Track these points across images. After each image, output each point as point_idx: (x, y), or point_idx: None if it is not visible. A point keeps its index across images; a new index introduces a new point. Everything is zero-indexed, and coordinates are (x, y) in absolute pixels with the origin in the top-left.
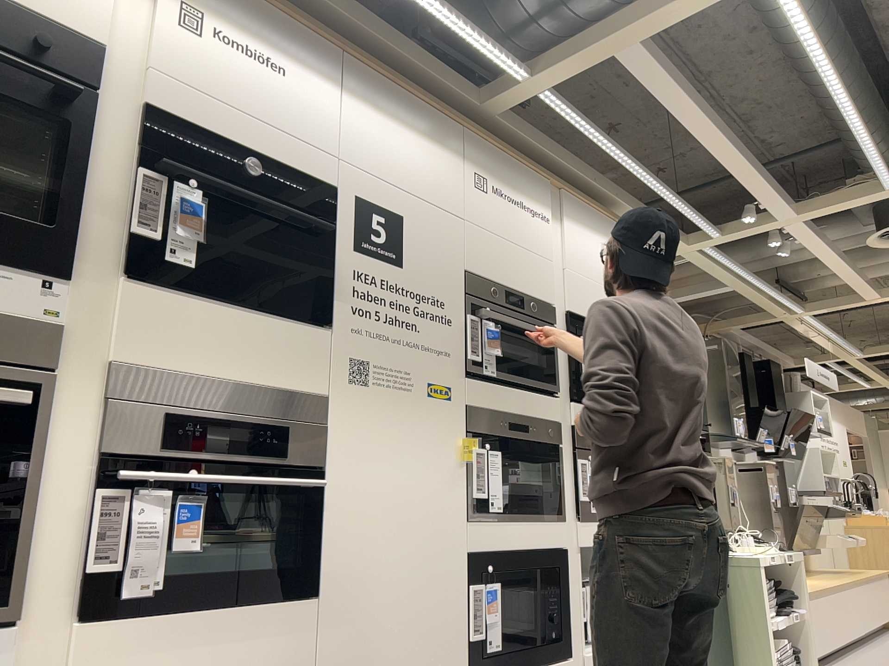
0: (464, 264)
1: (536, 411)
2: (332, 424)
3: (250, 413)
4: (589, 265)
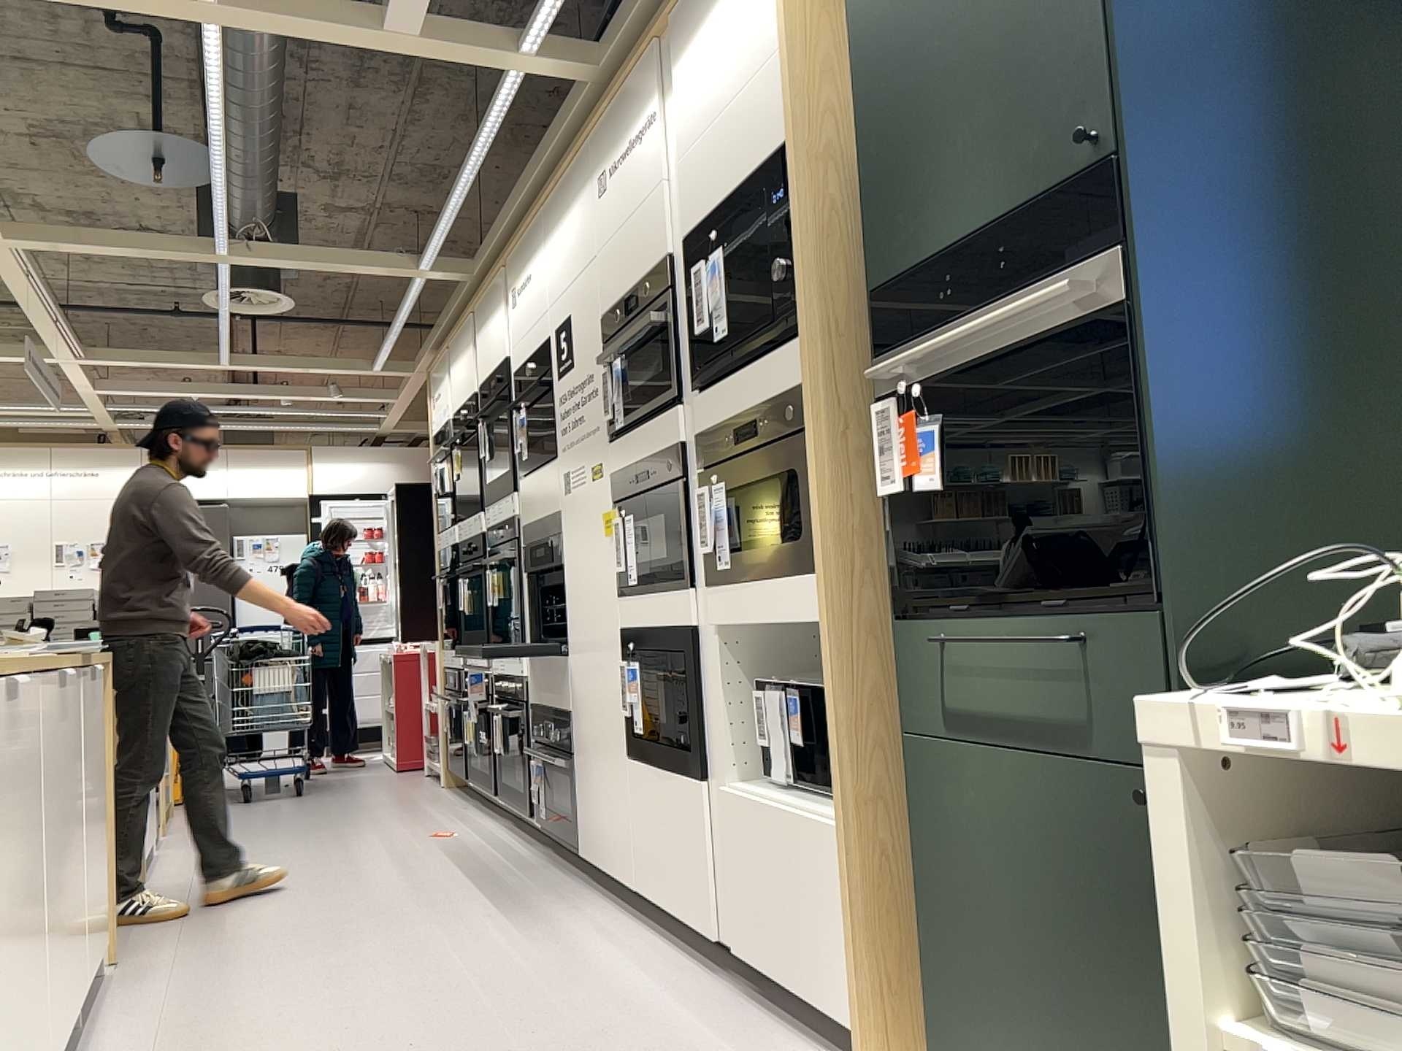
0: (600, 310)
1: (657, 442)
2: (562, 531)
3: (543, 537)
4: (708, 102)
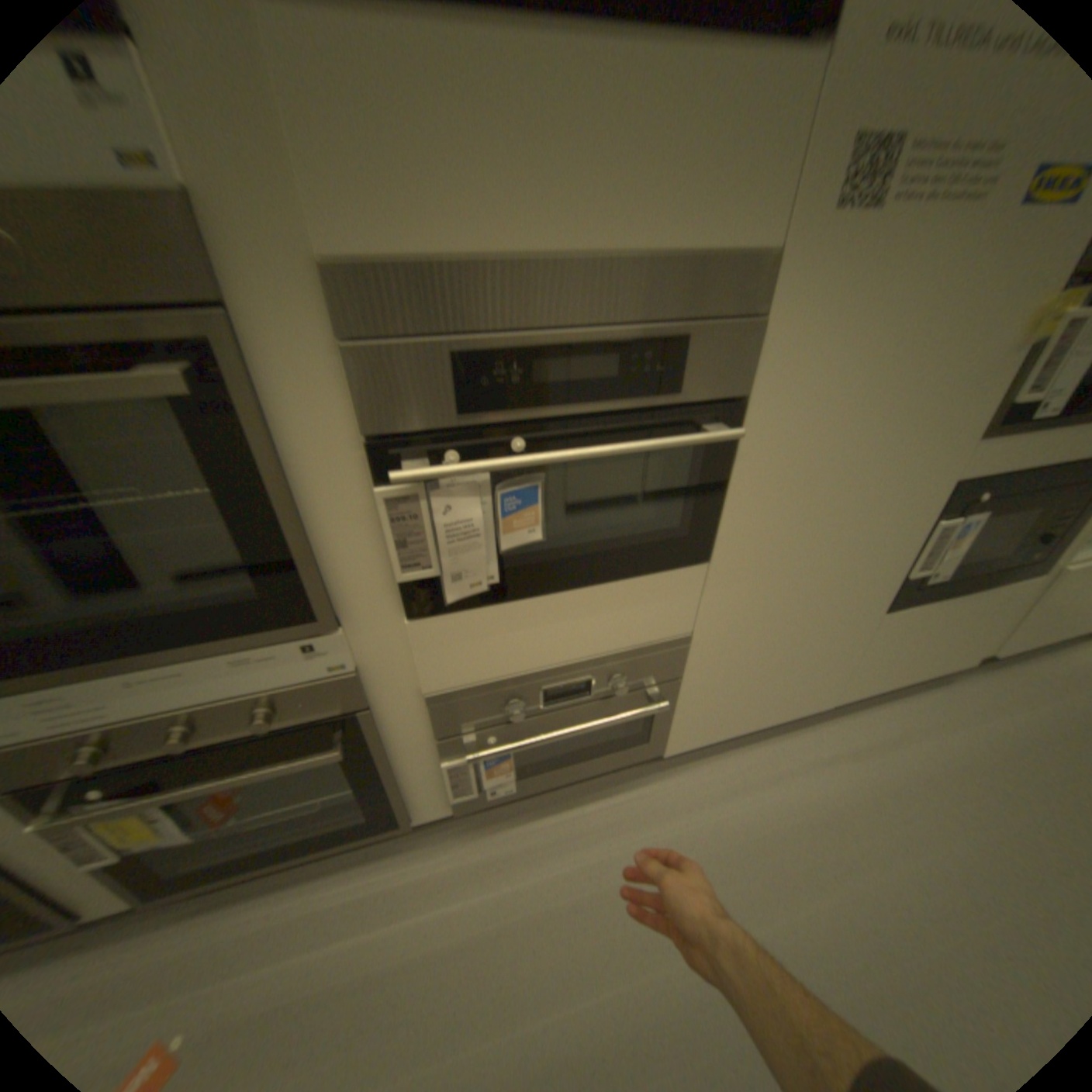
0: None
1: None
2: (780, 312)
3: (615, 320)
4: None
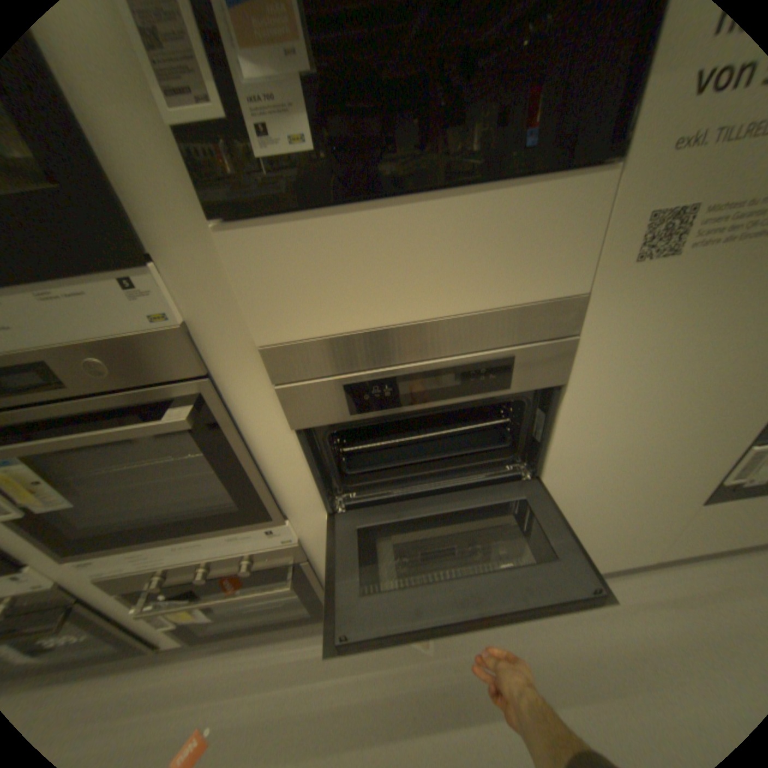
0: None
1: None
2: (591, 331)
3: (456, 352)
4: None
